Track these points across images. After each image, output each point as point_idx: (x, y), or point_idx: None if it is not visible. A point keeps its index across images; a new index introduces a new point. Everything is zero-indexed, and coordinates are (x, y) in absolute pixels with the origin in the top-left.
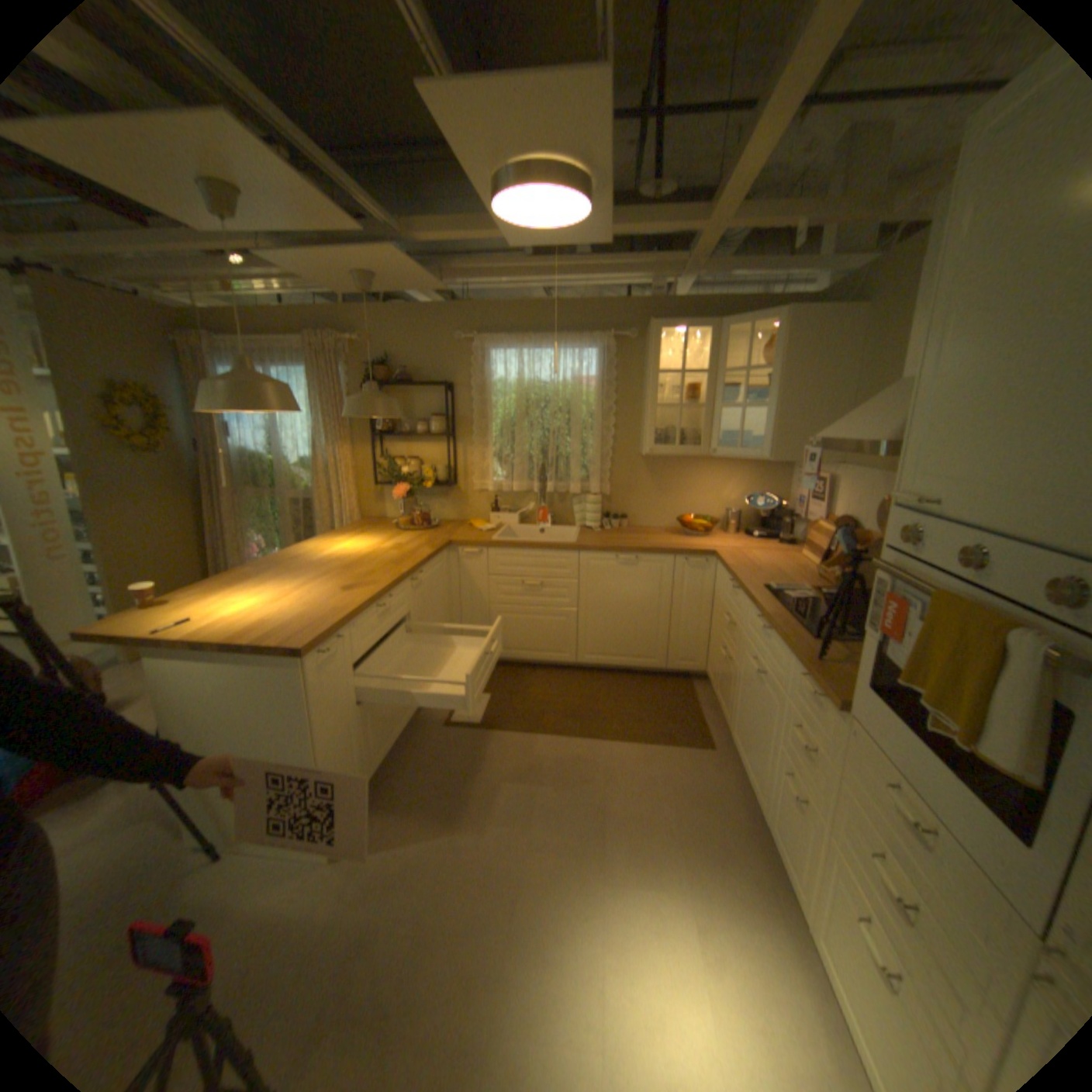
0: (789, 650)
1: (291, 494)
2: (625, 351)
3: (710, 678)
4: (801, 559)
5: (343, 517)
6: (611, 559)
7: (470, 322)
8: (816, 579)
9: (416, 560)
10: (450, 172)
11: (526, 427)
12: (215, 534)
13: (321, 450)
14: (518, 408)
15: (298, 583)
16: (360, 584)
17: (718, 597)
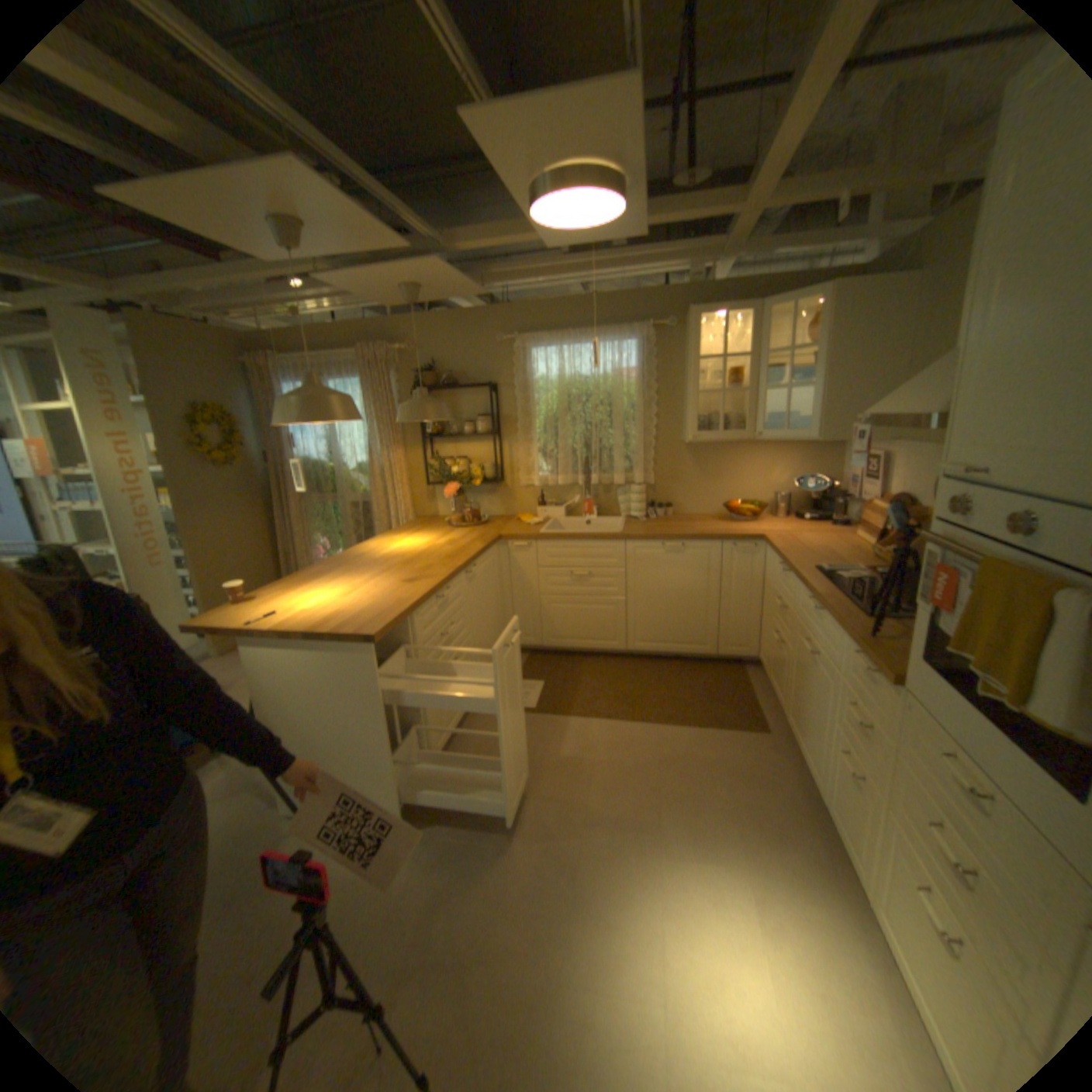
0: (841, 629)
1: (351, 497)
2: (664, 339)
3: (762, 663)
4: (855, 540)
5: (399, 517)
6: (657, 547)
7: (510, 323)
8: (871, 559)
9: (470, 554)
10: (487, 181)
11: (569, 422)
12: (286, 538)
13: (377, 455)
14: (560, 404)
15: (364, 578)
16: (420, 578)
17: (768, 581)
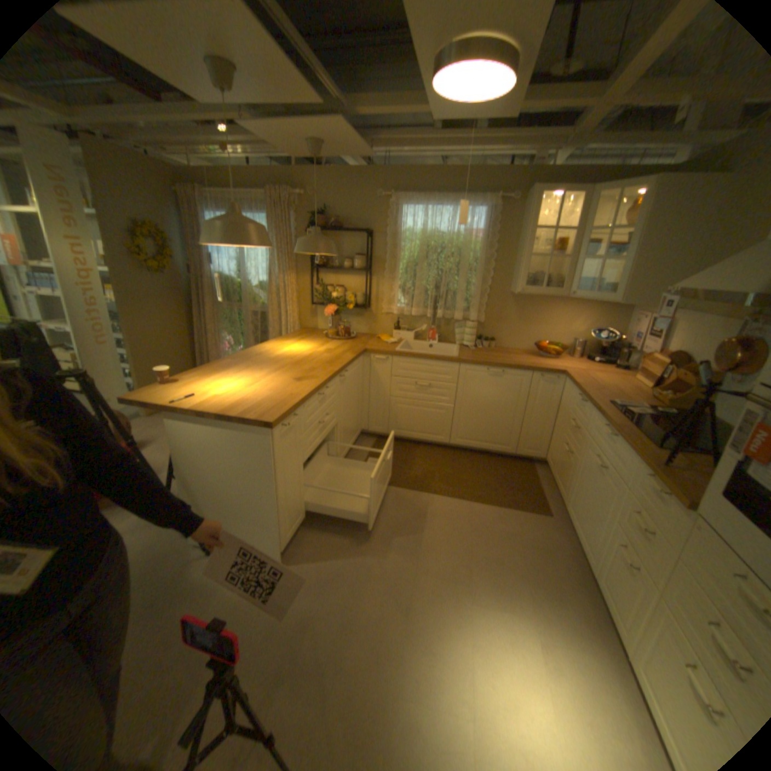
0: (635, 454)
1: (253, 307)
2: (508, 209)
3: (549, 463)
4: (635, 382)
5: (288, 326)
6: (483, 371)
7: (389, 182)
8: (651, 399)
9: (343, 362)
10: (387, 55)
11: (426, 267)
12: (201, 333)
13: (275, 276)
14: (420, 252)
15: (263, 373)
16: (306, 377)
17: (564, 405)
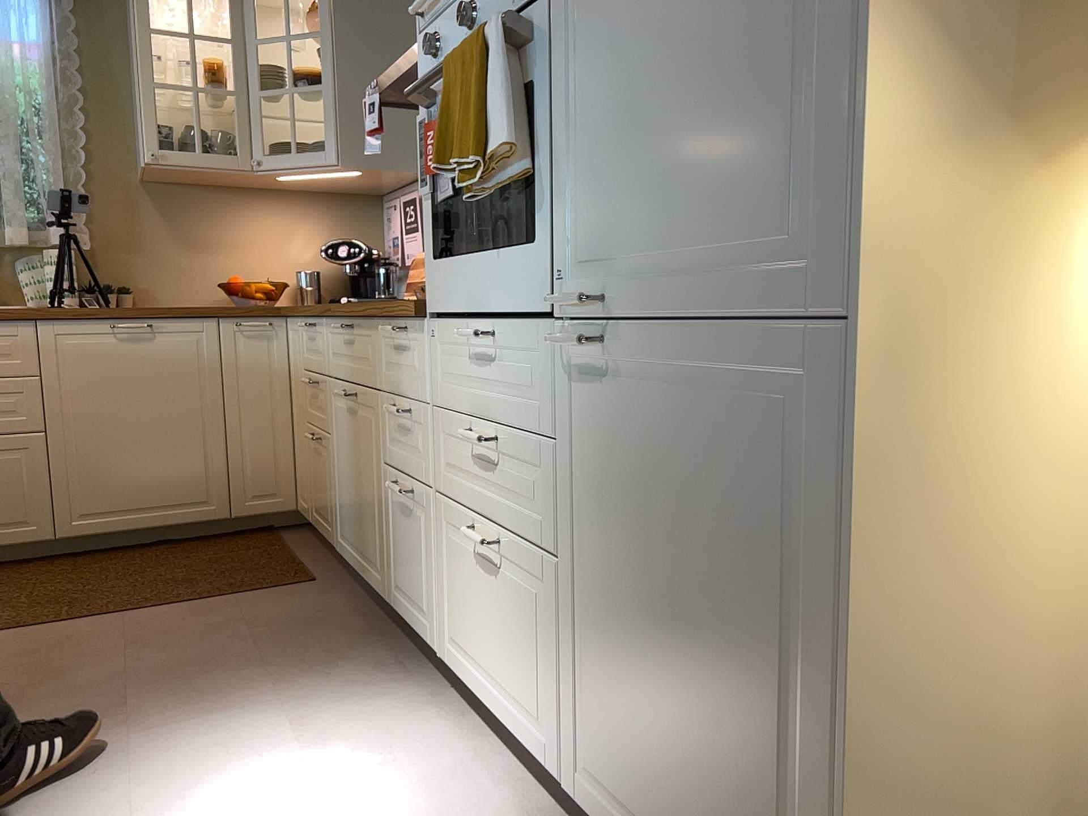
0: (370, 324)
1: None
2: (92, 8)
3: (302, 508)
4: None
5: None
6: (104, 332)
7: None
8: None
9: None
10: None
11: None
12: None
13: None
14: None
15: None
16: None
17: (295, 372)
